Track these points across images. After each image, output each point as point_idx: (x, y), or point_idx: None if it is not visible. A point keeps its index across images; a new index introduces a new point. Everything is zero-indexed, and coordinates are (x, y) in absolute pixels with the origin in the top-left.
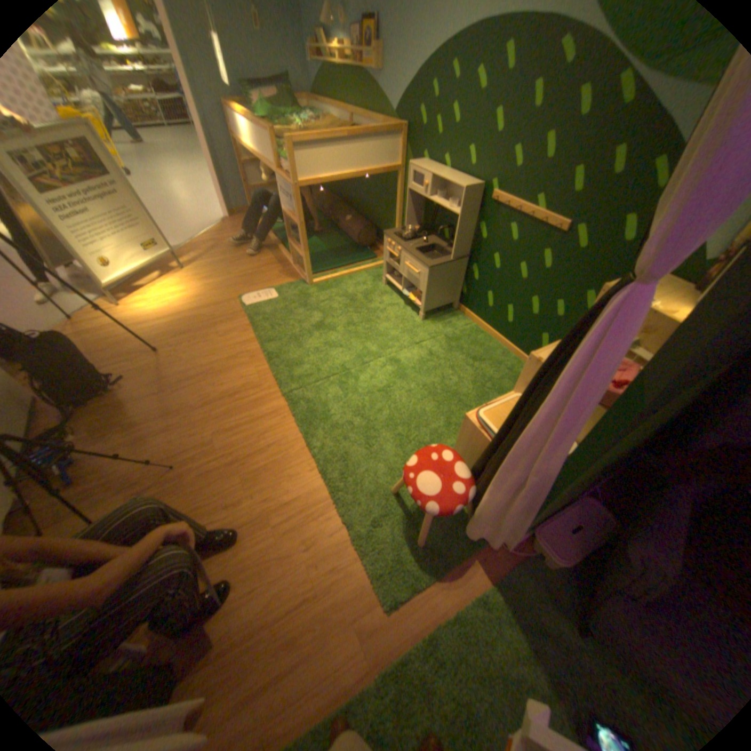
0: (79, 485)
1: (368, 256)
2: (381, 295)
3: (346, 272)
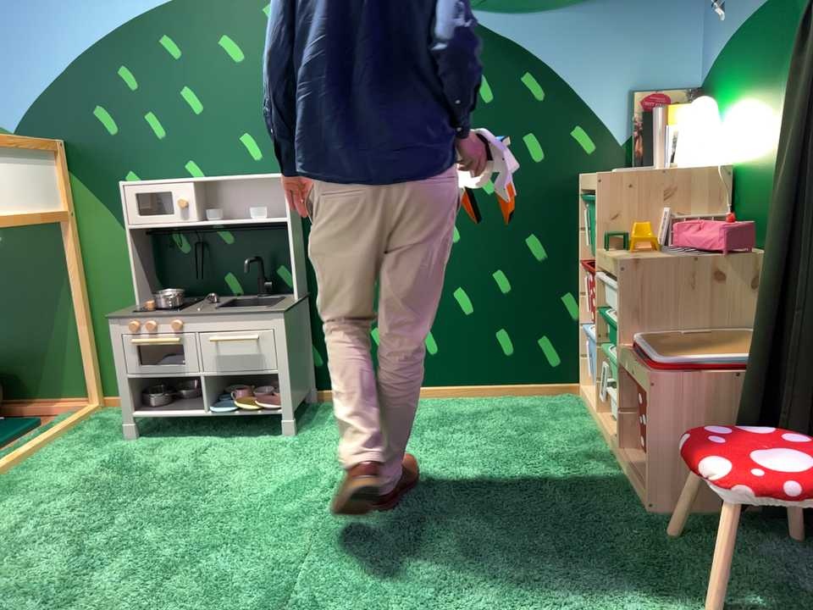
0: None
1: (15, 425)
2: (152, 451)
3: (2, 460)
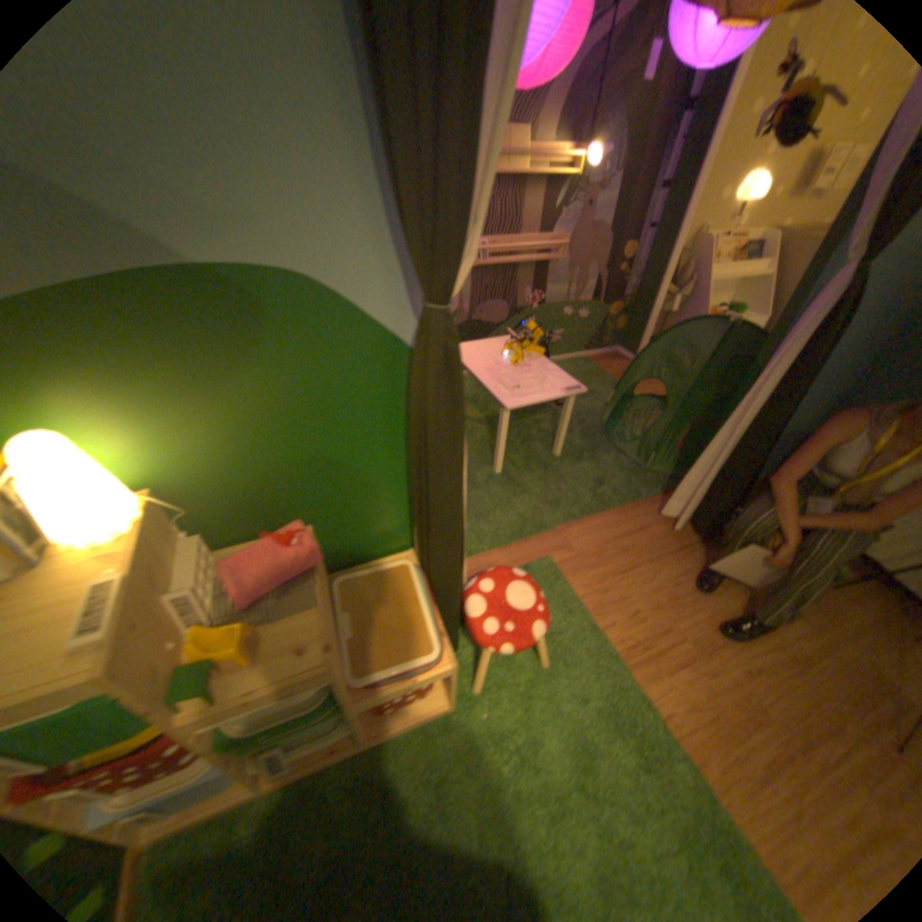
0: None
1: None
2: None
3: None
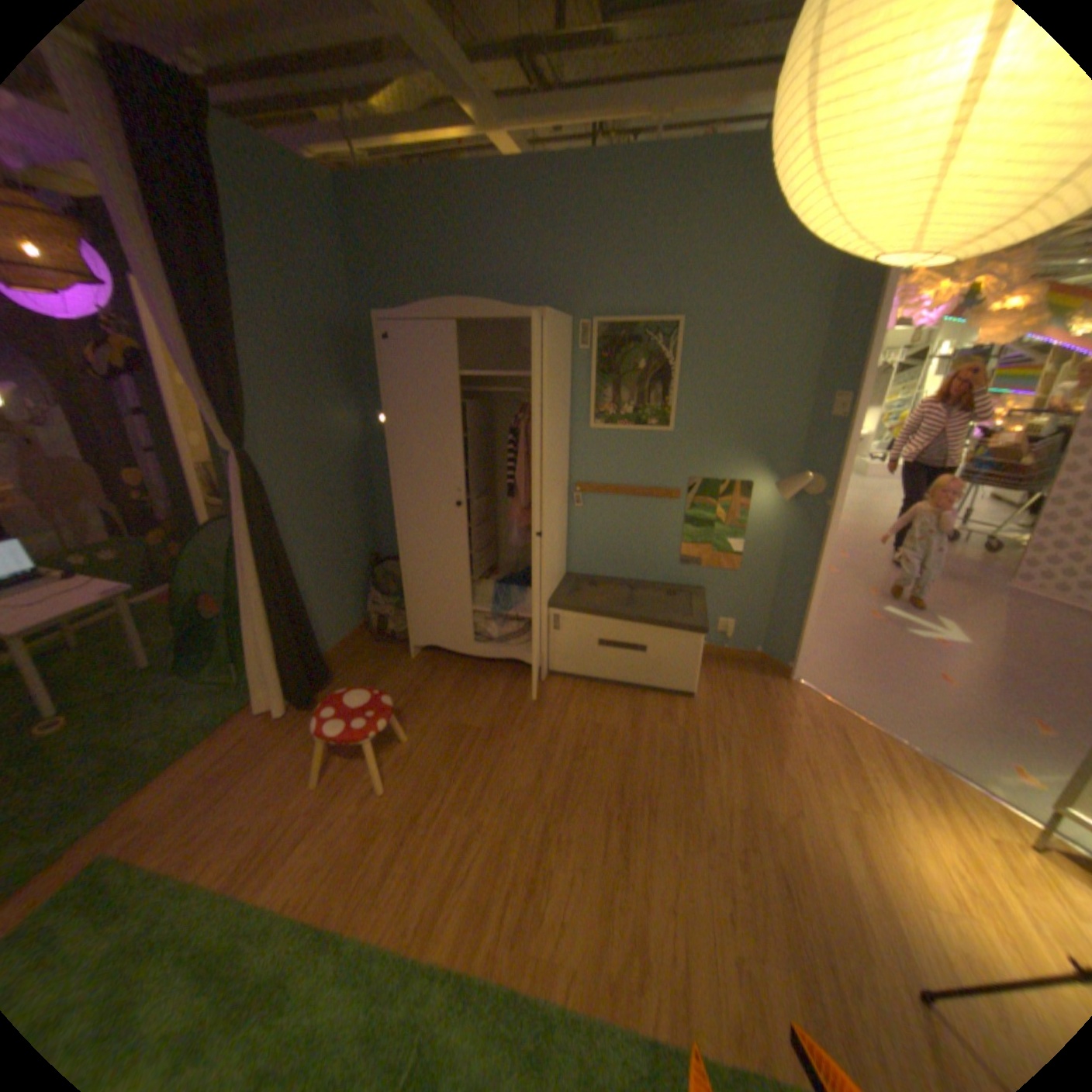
0: (529, 709)
1: None
2: None
3: None
